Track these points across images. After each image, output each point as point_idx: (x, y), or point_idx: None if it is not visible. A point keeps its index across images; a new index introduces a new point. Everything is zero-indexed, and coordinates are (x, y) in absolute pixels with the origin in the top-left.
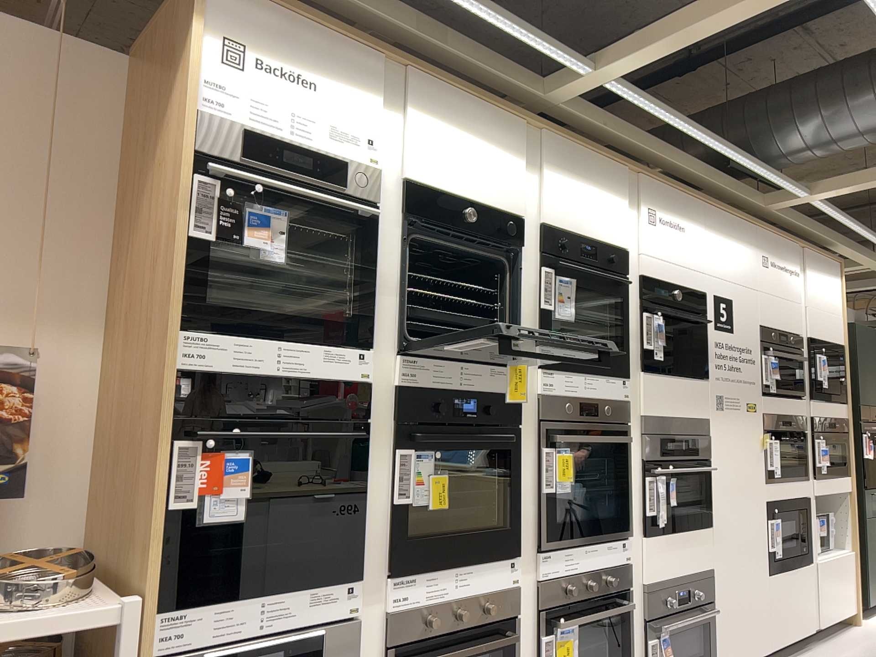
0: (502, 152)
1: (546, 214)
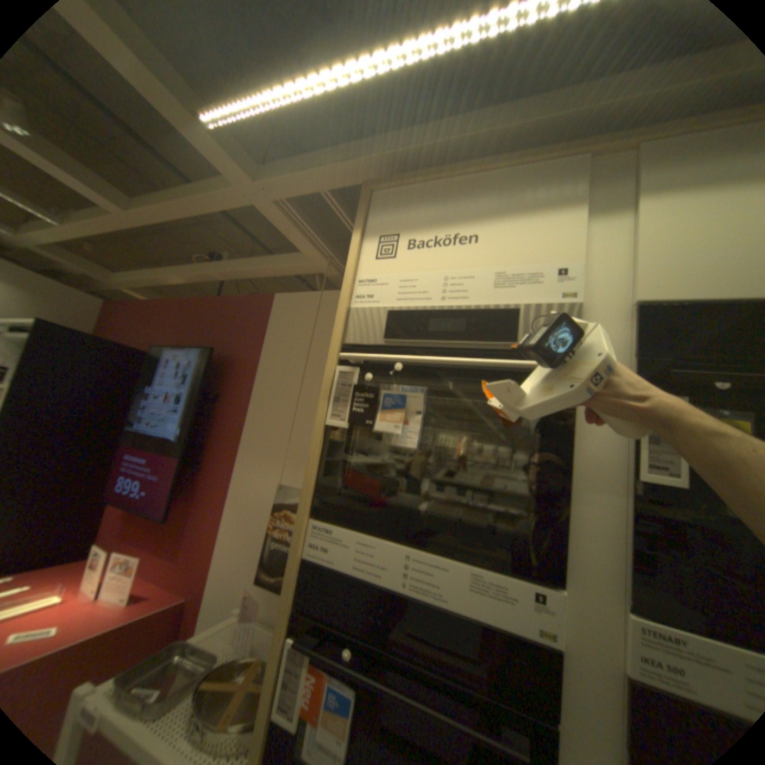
0: None
1: None
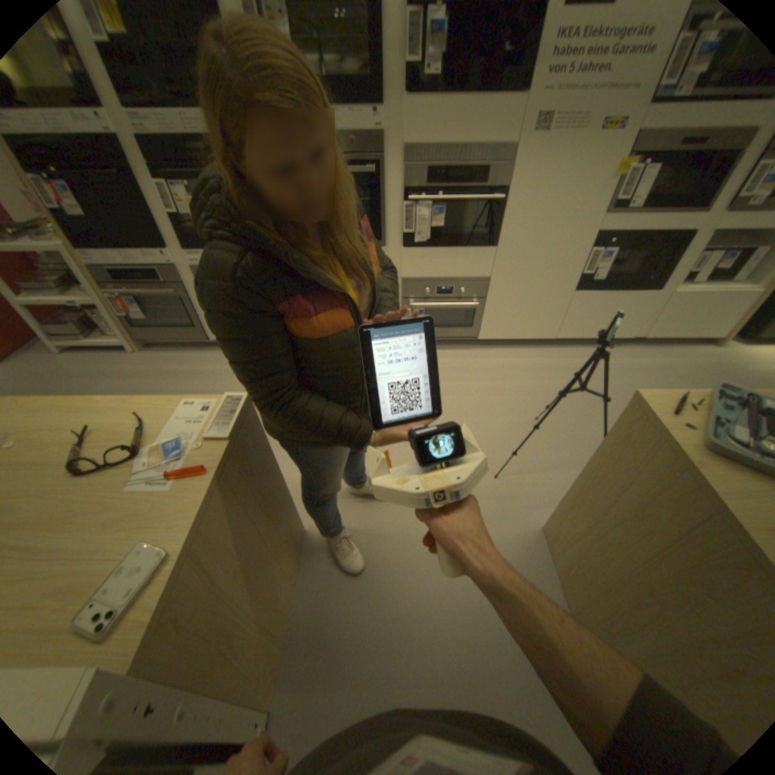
0: None
1: None
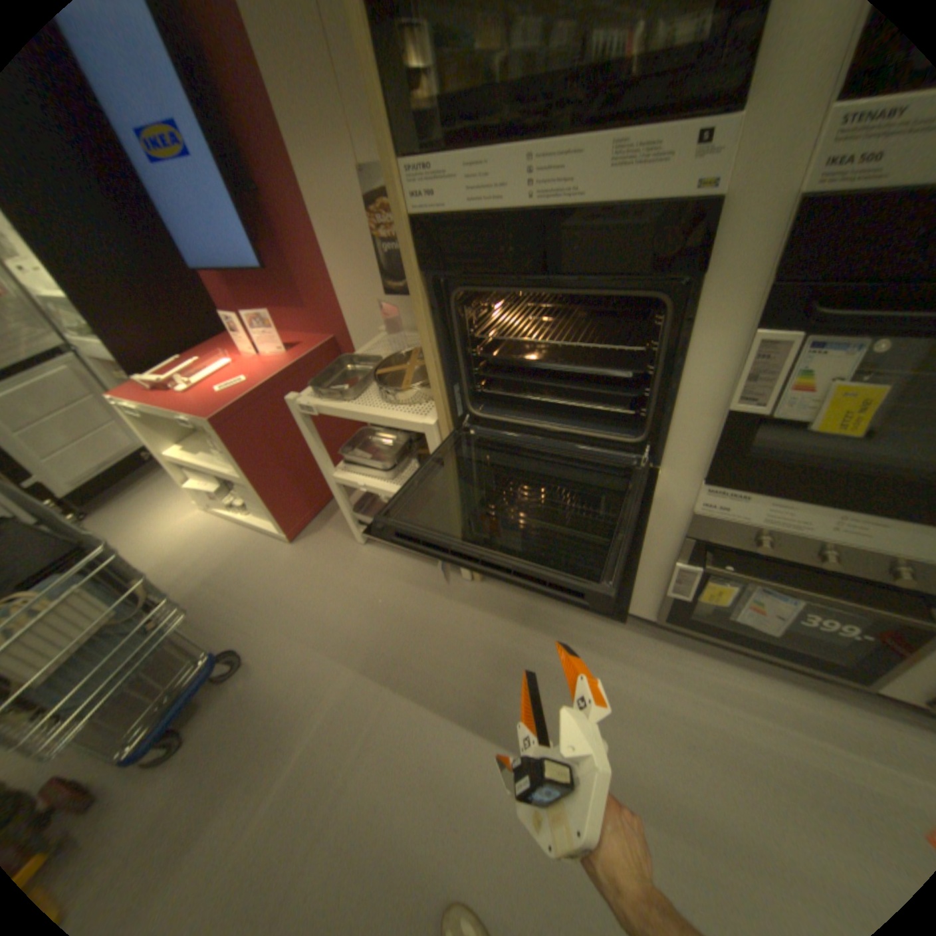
0: None
1: None
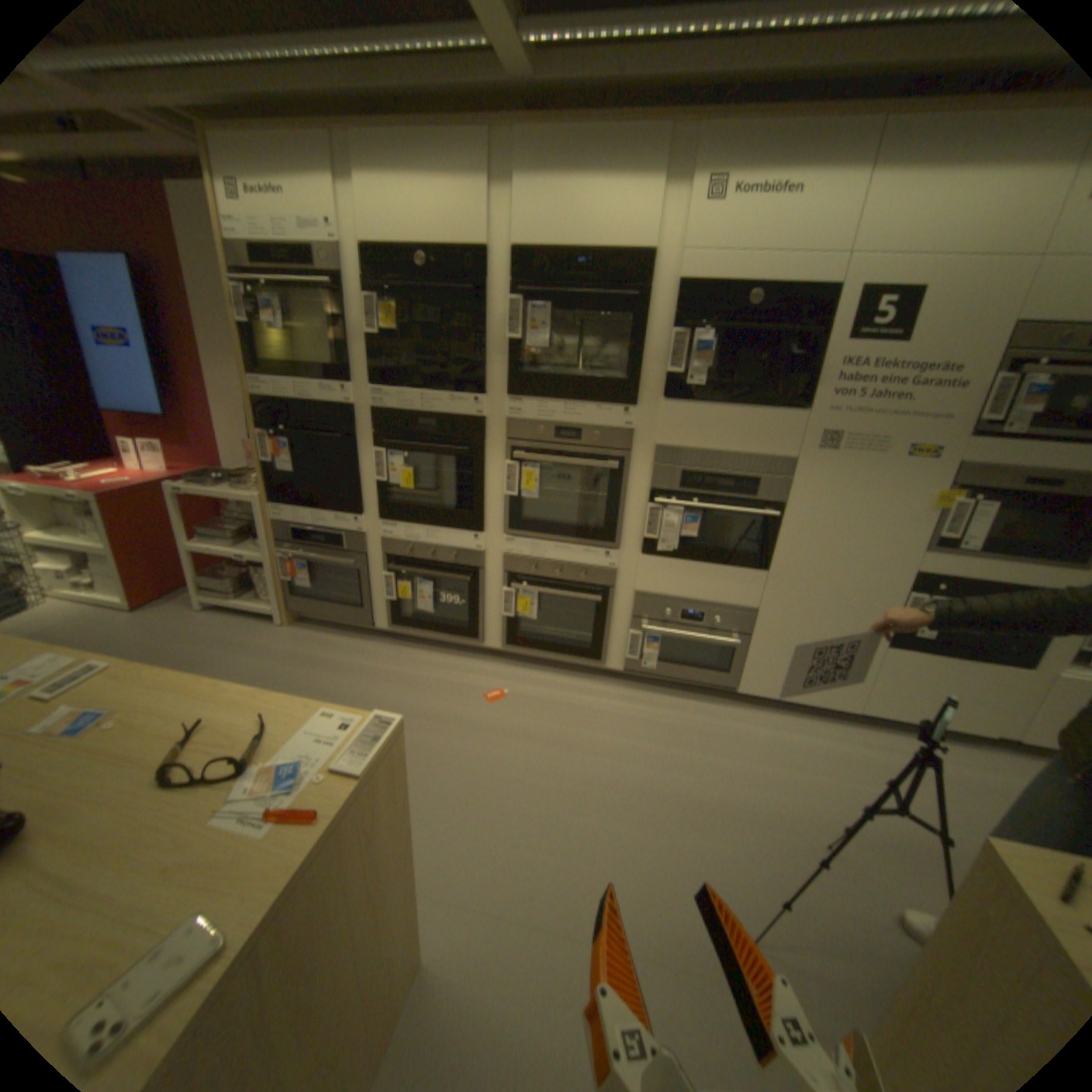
0: (457, 171)
1: (520, 231)
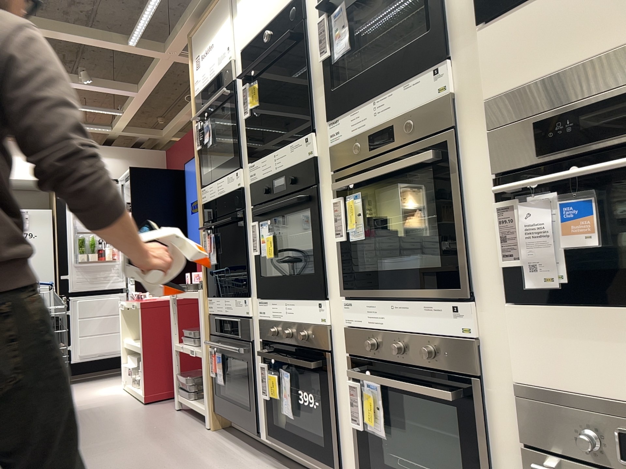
0: None
1: None
